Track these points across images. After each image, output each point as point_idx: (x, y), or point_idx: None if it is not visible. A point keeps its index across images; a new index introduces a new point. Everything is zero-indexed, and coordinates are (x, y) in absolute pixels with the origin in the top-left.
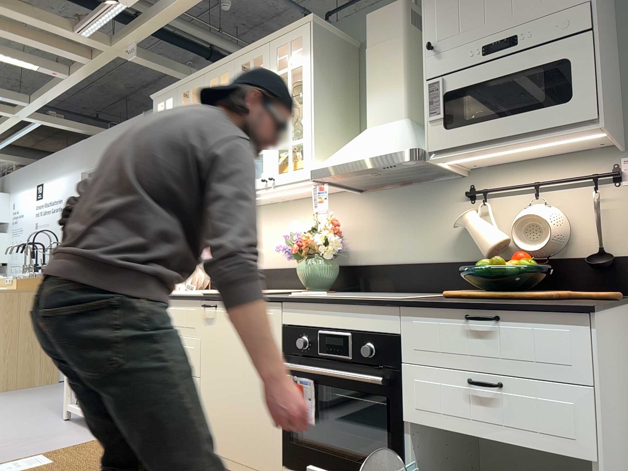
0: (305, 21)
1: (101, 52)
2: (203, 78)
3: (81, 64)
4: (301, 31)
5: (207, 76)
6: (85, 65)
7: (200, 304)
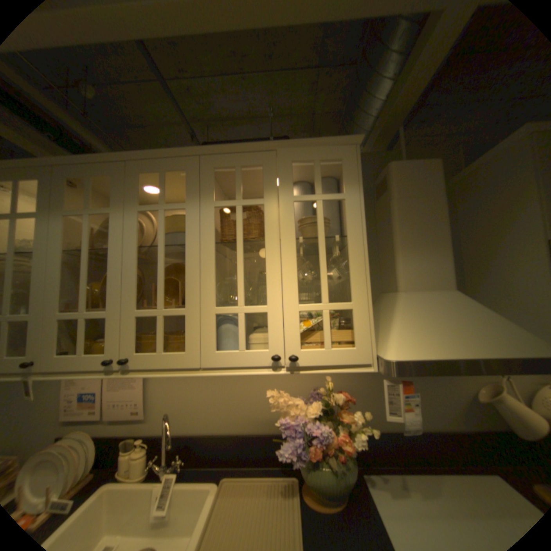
0: (351, 139)
1: None
2: (123, 165)
3: None
4: (342, 150)
5: (132, 165)
6: None
7: None
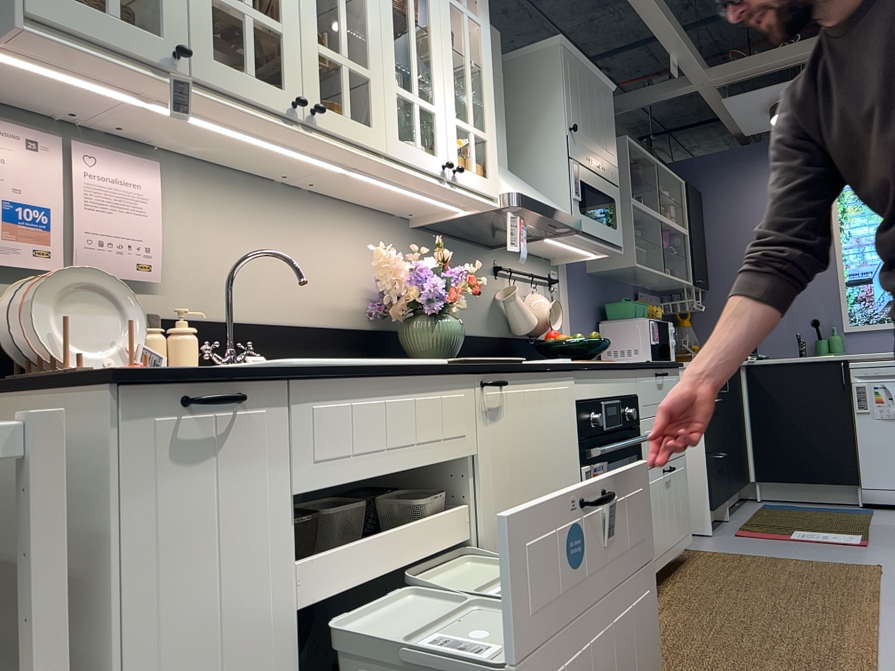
0: None
1: None
2: None
3: None
4: None
5: None
6: None
7: (474, 382)
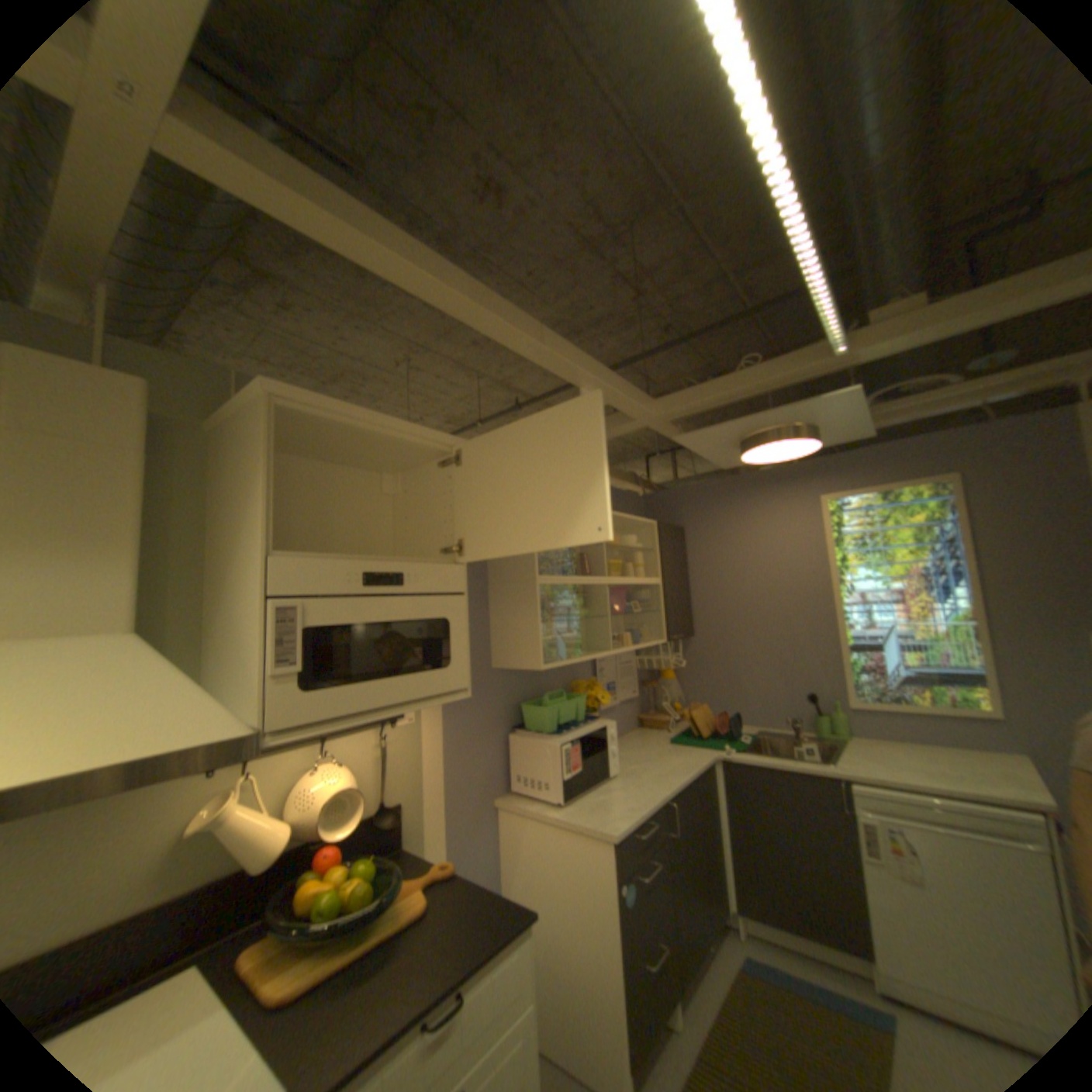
0: None
1: None
2: None
3: None
4: None
5: None
6: None
7: None
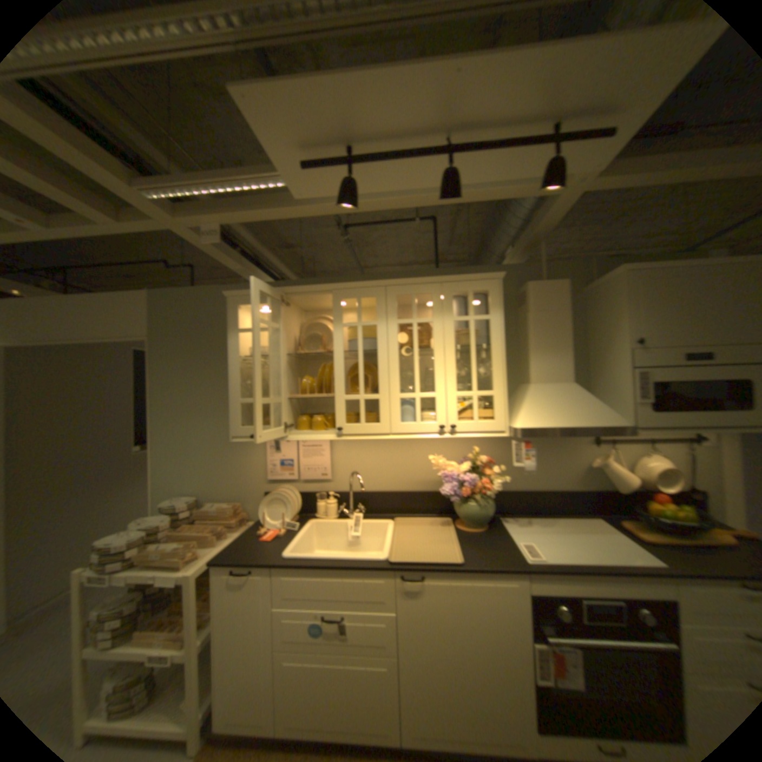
0: (497, 276)
1: (141, 215)
2: (332, 294)
3: (94, 221)
4: (490, 284)
5: (338, 294)
6: (96, 223)
7: (396, 577)
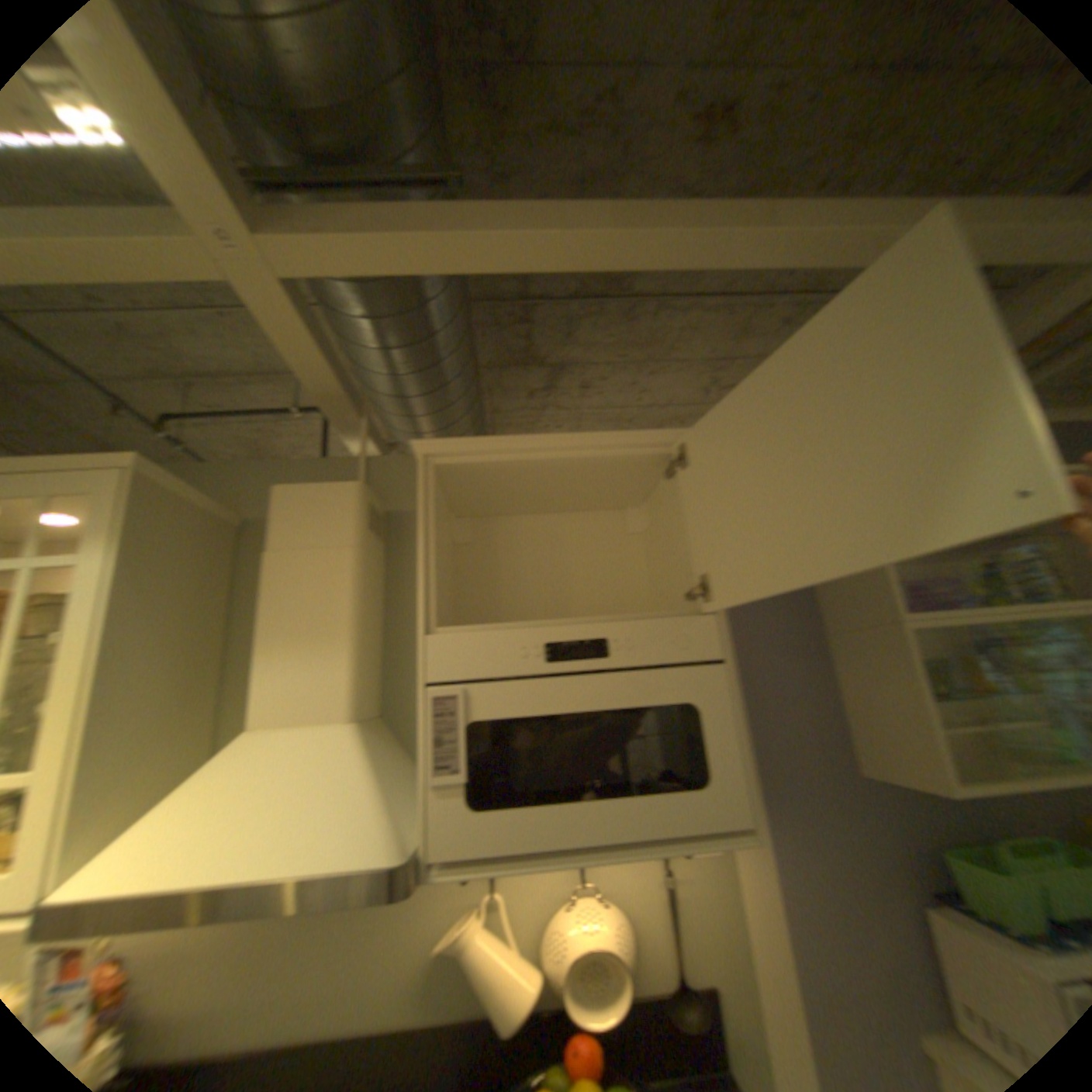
0: (108, 459)
1: None
2: None
3: None
4: (89, 478)
5: None
6: None
7: None
